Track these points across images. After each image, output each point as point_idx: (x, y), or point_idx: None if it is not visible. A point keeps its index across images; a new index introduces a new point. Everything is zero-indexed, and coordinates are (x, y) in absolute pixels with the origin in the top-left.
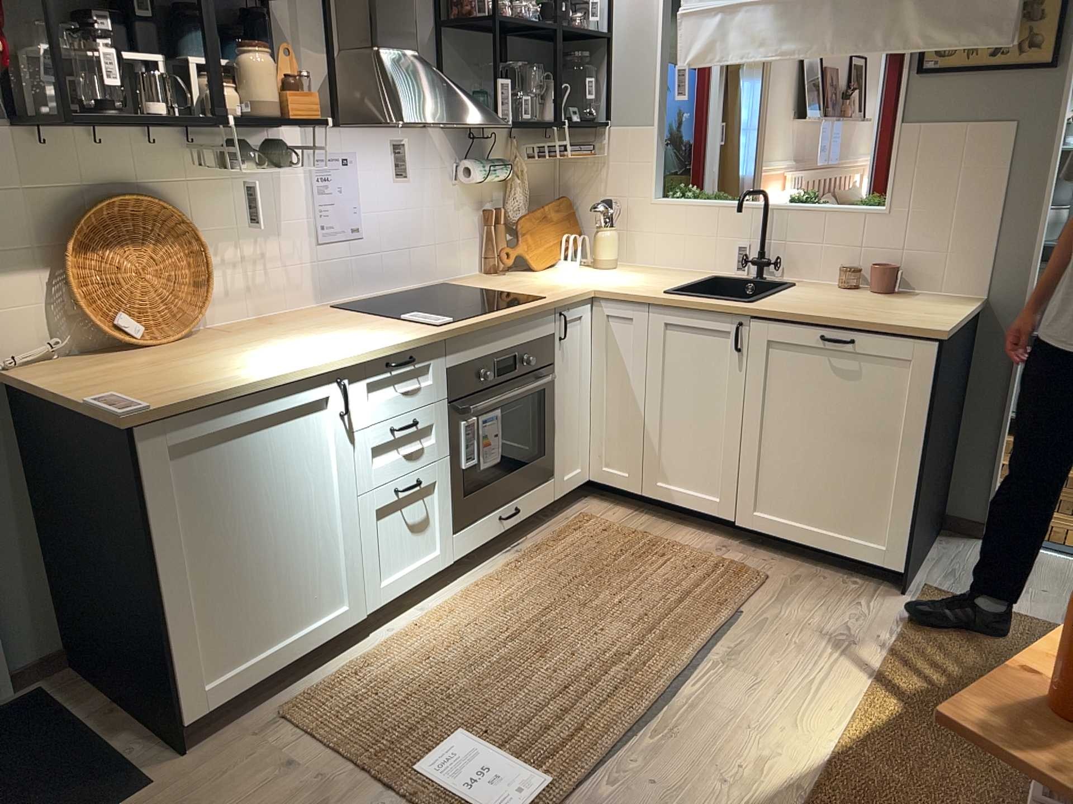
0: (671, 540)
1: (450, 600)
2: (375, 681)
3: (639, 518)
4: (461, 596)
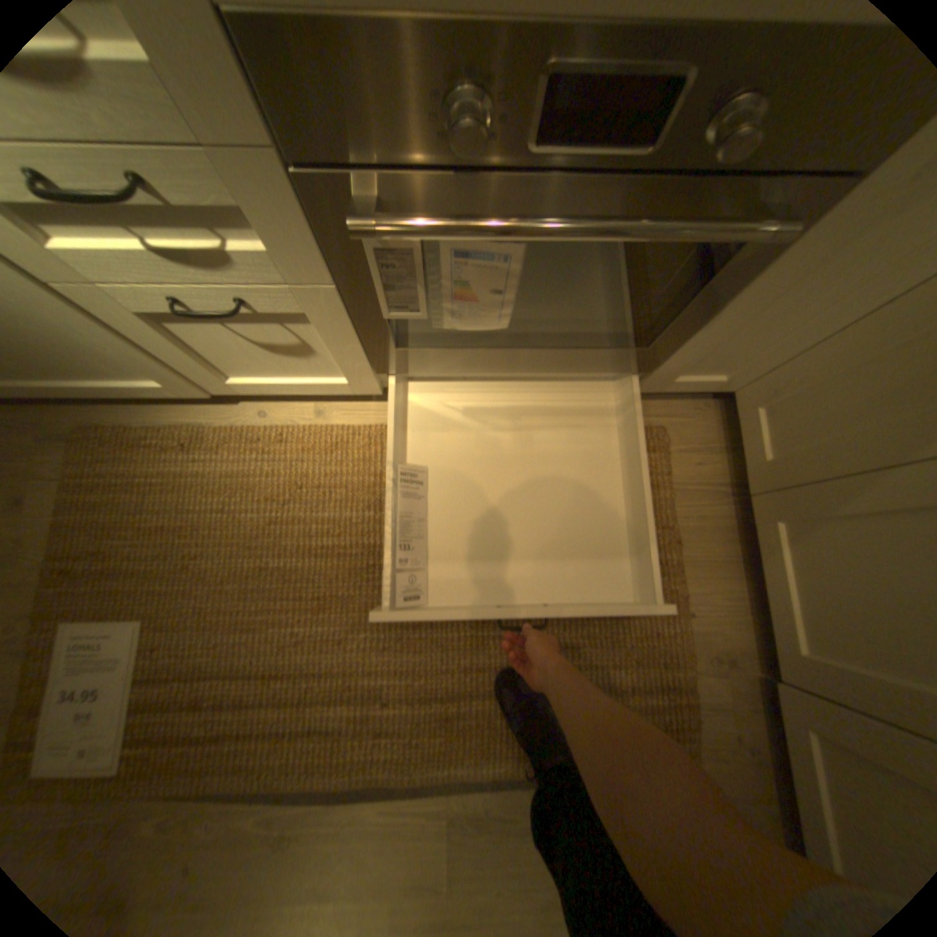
0: (684, 582)
1: (349, 427)
2: (158, 475)
3: (715, 497)
4: (364, 431)
